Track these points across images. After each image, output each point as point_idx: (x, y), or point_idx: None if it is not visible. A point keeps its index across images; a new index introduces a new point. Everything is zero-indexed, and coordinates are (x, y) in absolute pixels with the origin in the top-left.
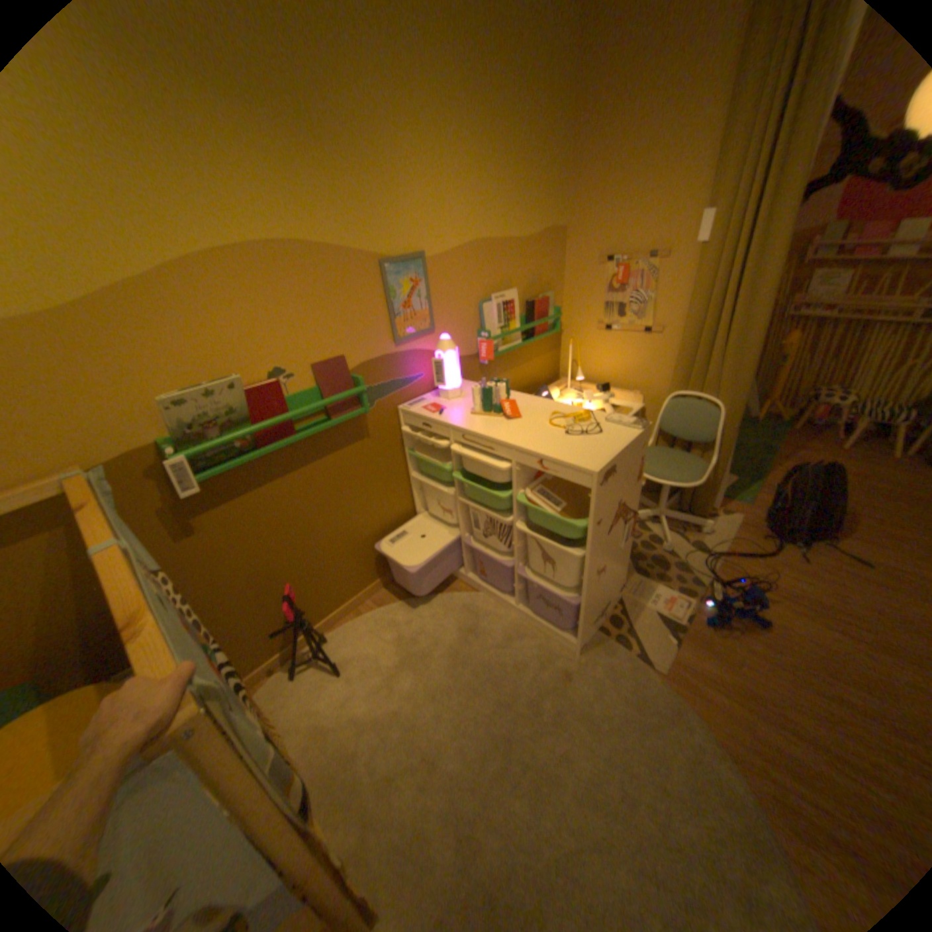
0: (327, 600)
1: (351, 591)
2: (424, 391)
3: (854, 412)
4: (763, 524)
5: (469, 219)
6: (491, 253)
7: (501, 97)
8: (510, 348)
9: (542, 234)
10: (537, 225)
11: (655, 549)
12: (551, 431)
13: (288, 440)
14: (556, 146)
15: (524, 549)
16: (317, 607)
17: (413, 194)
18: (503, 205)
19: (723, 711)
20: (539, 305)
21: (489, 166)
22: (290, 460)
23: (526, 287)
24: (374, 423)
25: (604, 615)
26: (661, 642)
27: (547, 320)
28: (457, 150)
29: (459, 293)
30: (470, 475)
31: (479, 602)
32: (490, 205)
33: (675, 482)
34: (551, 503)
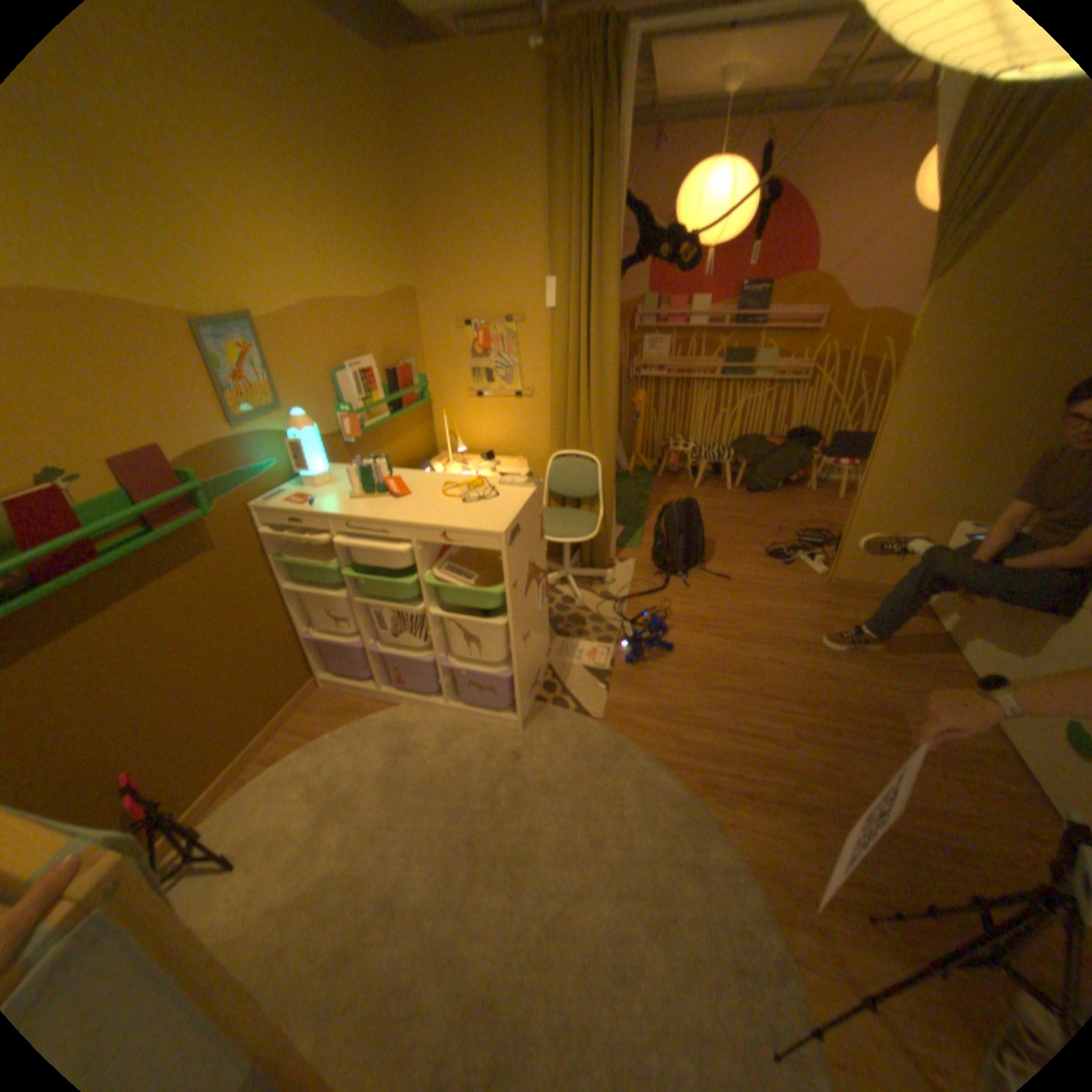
0: (188, 781)
1: (223, 759)
2: (280, 482)
3: (695, 458)
4: (650, 564)
5: (301, 276)
6: (336, 315)
7: (315, 141)
8: (378, 424)
9: (390, 297)
10: (383, 286)
11: (568, 609)
12: (447, 503)
13: (88, 568)
14: (388, 202)
15: (443, 638)
16: (174, 795)
17: (222, 242)
18: (339, 261)
19: (652, 731)
20: (402, 374)
21: (314, 217)
22: (95, 597)
23: (383, 354)
24: (219, 529)
25: (536, 684)
26: (591, 692)
27: (413, 390)
28: (272, 195)
29: (305, 362)
30: (363, 571)
31: (402, 716)
32: (324, 261)
33: (573, 539)
34: (463, 578)
